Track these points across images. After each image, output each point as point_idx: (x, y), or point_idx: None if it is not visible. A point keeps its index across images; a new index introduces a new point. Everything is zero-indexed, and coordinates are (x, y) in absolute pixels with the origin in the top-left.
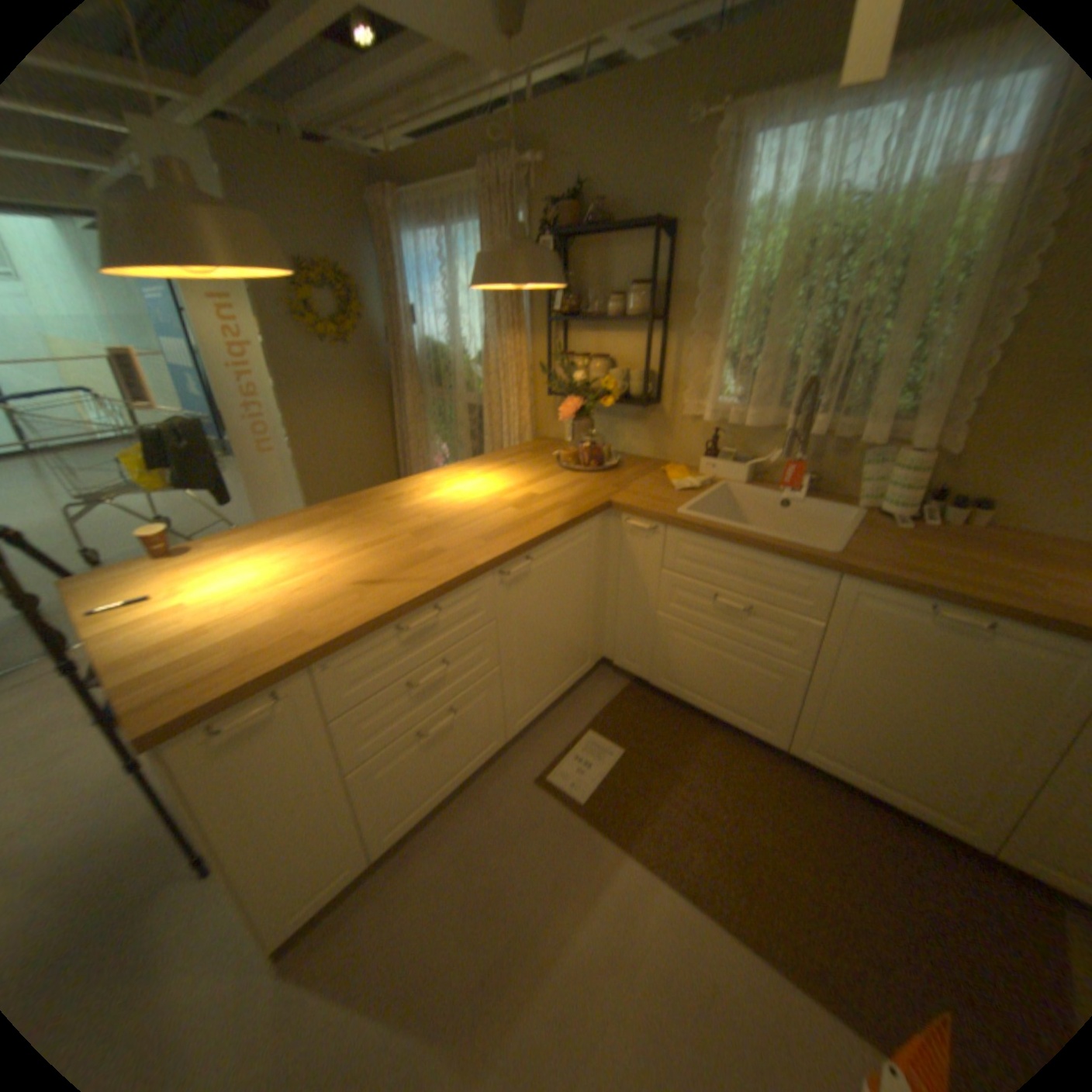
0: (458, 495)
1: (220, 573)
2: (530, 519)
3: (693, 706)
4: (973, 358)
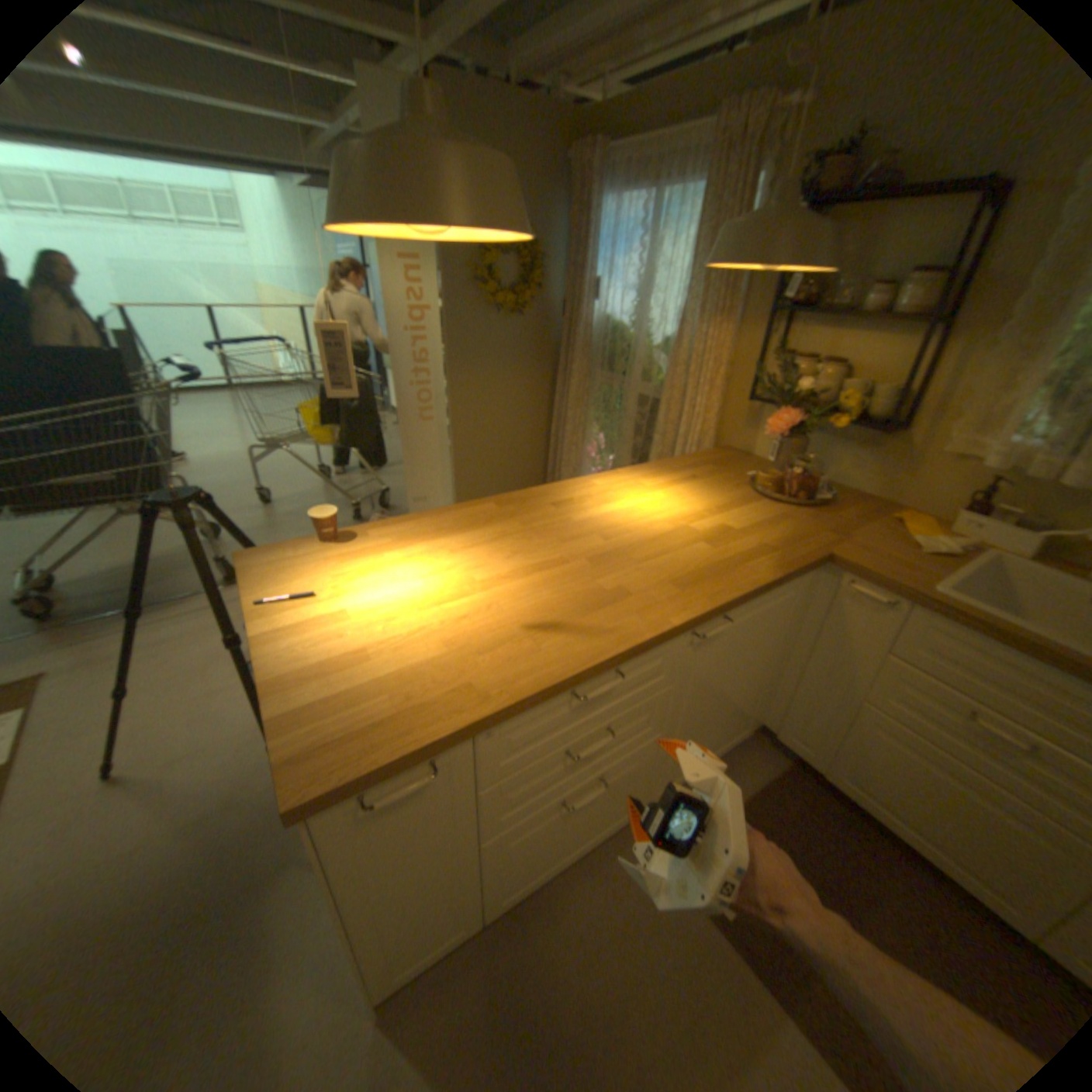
0: (636, 511)
1: (386, 573)
2: (731, 564)
3: (887, 827)
4: None
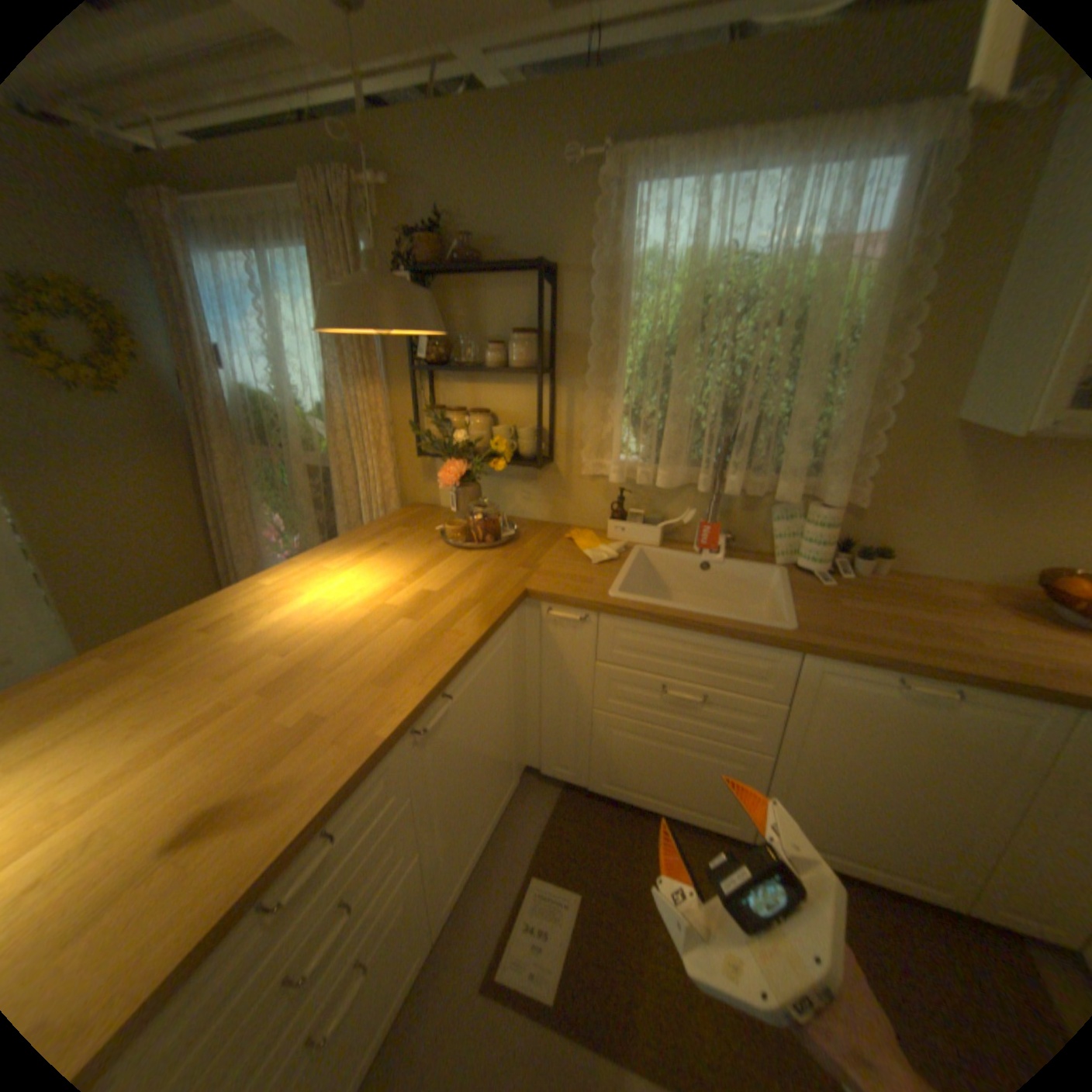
0: (323, 604)
1: None
2: (437, 633)
3: (643, 808)
4: (864, 417)
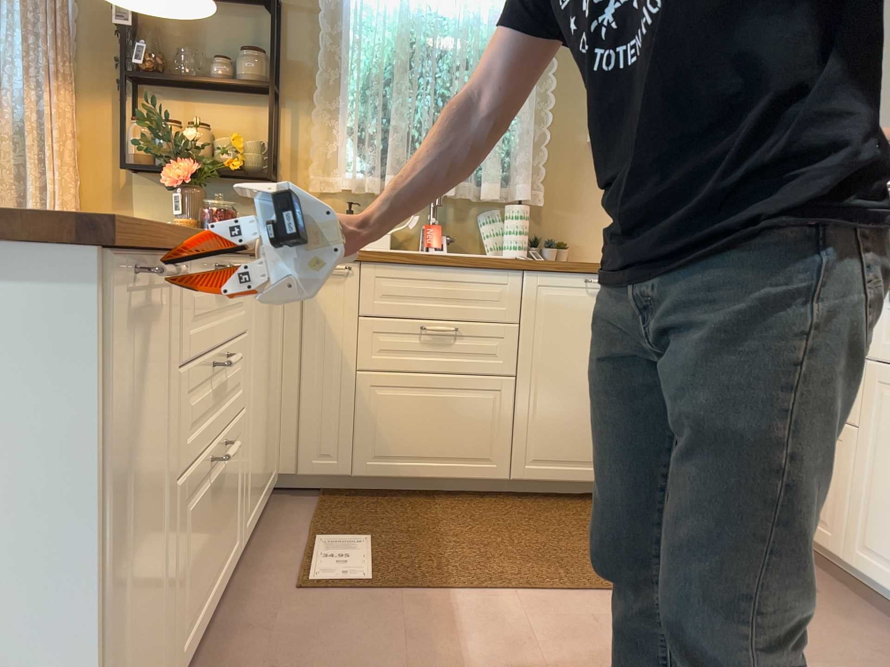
0: None
1: None
2: None
3: (409, 478)
4: (532, 139)
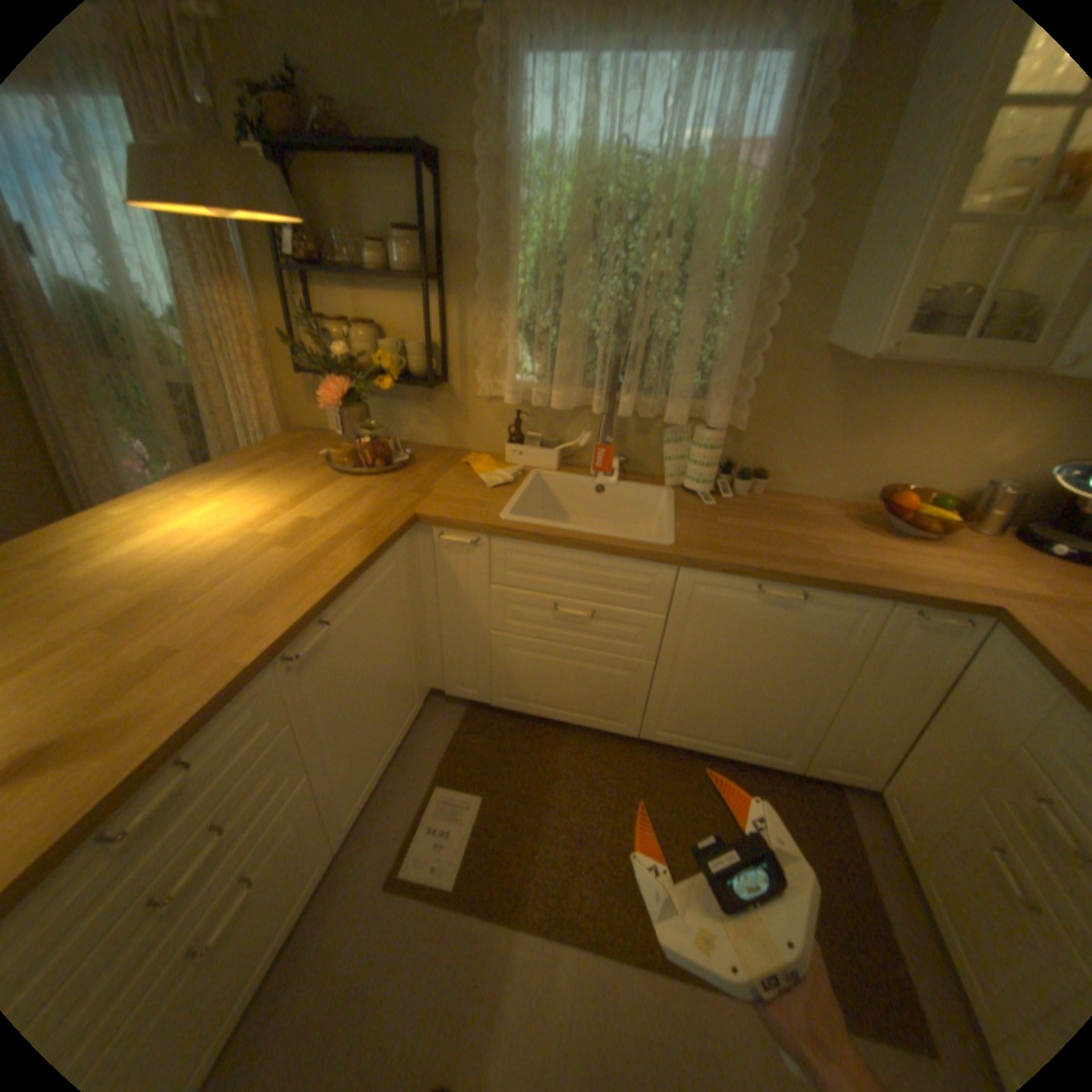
0: (183, 535)
1: None
2: (314, 560)
3: (542, 716)
4: (746, 339)
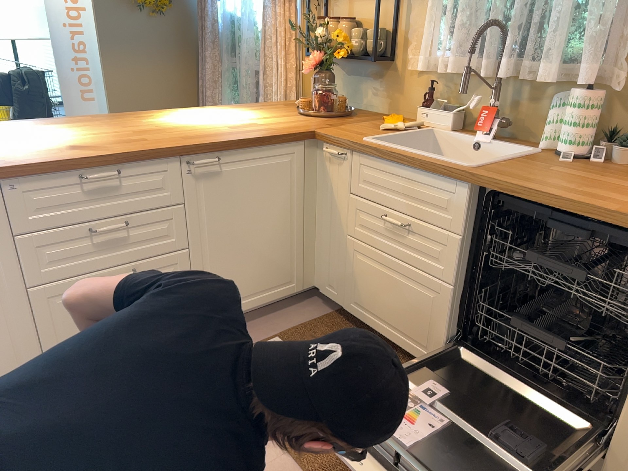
0: (196, 119)
1: None
2: (235, 133)
3: (374, 328)
4: None
